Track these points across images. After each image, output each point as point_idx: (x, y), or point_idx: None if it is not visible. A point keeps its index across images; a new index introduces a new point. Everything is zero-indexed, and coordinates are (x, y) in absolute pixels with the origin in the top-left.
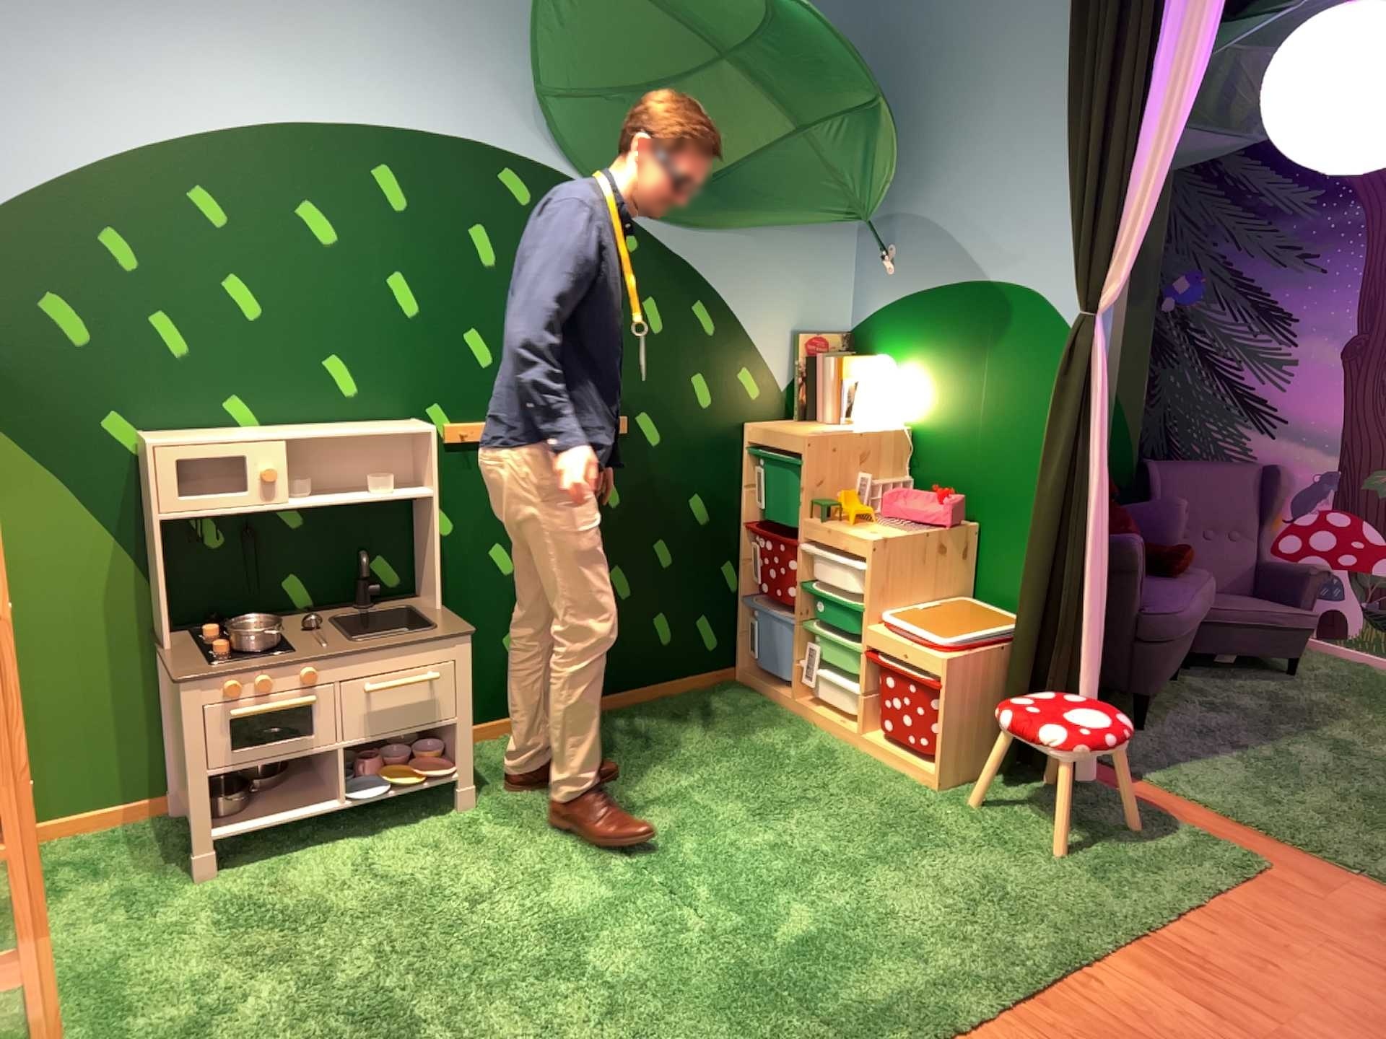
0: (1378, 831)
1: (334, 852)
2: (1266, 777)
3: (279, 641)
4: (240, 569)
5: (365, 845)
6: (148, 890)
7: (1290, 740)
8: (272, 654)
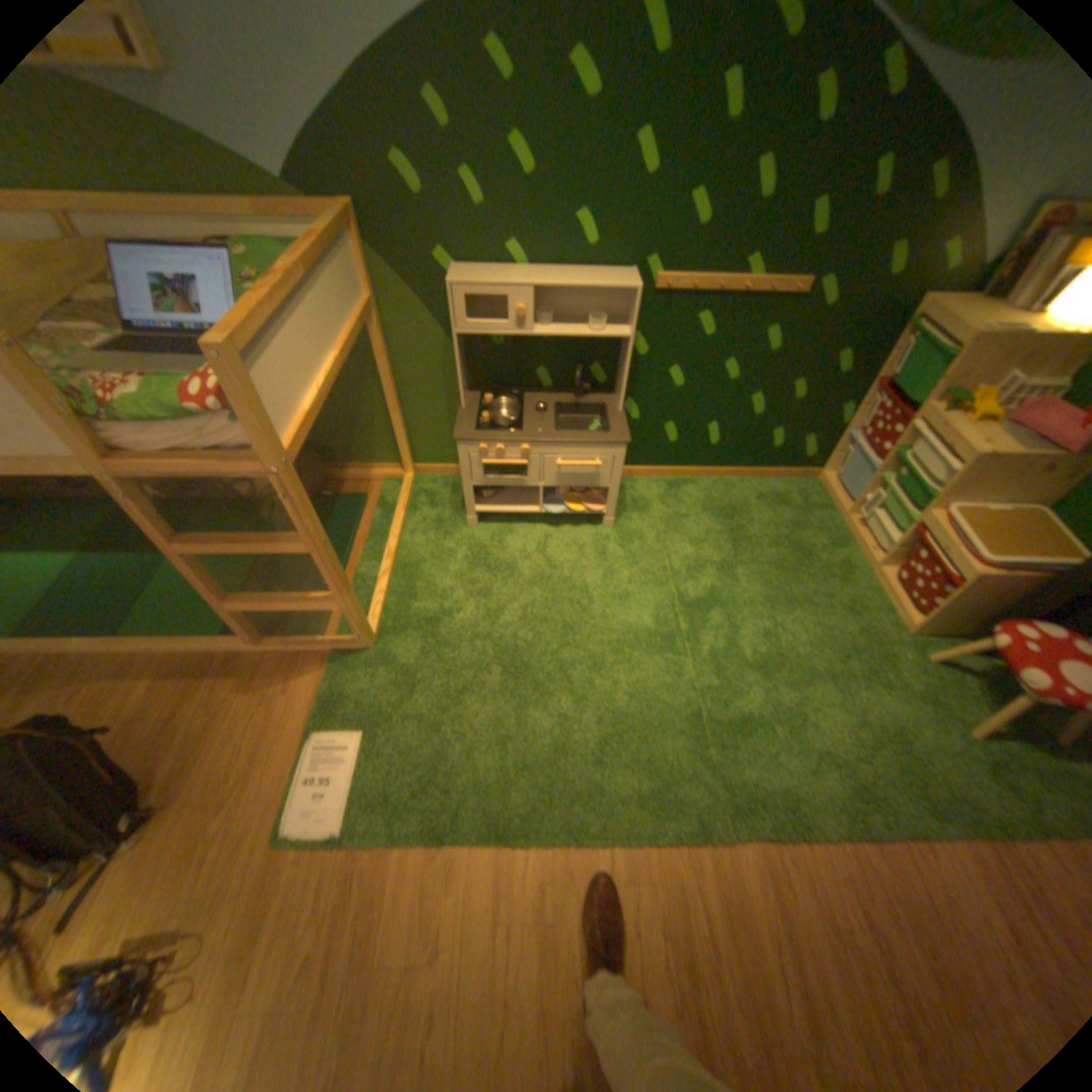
0: None
1: (533, 533)
2: None
3: (521, 417)
4: (511, 361)
5: (548, 534)
6: (448, 524)
7: None
8: (510, 431)
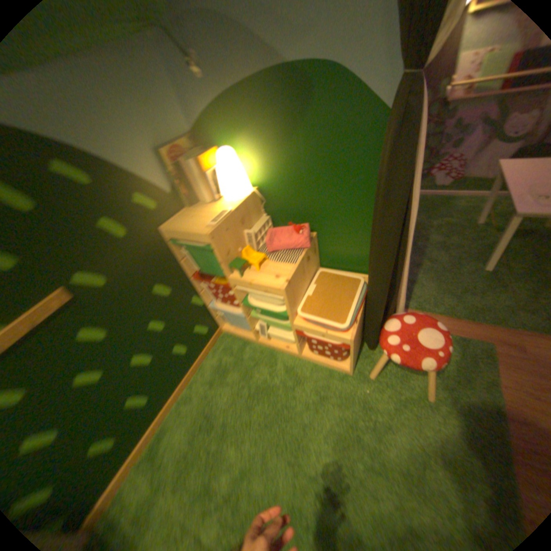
0: (501, 295)
1: None
2: (442, 281)
3: None
4: None
5: None
6: None
7: (428, 252)
8: None
